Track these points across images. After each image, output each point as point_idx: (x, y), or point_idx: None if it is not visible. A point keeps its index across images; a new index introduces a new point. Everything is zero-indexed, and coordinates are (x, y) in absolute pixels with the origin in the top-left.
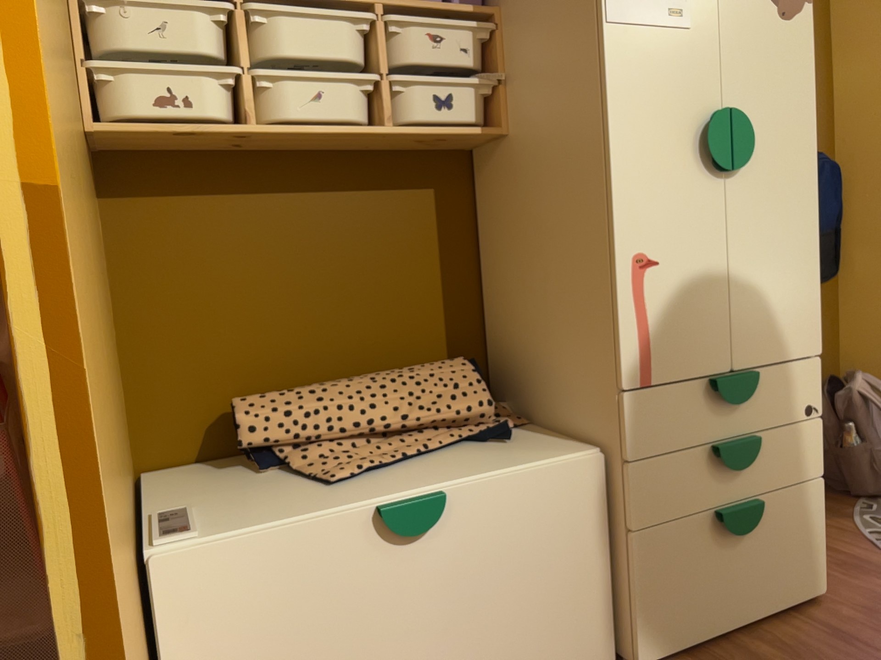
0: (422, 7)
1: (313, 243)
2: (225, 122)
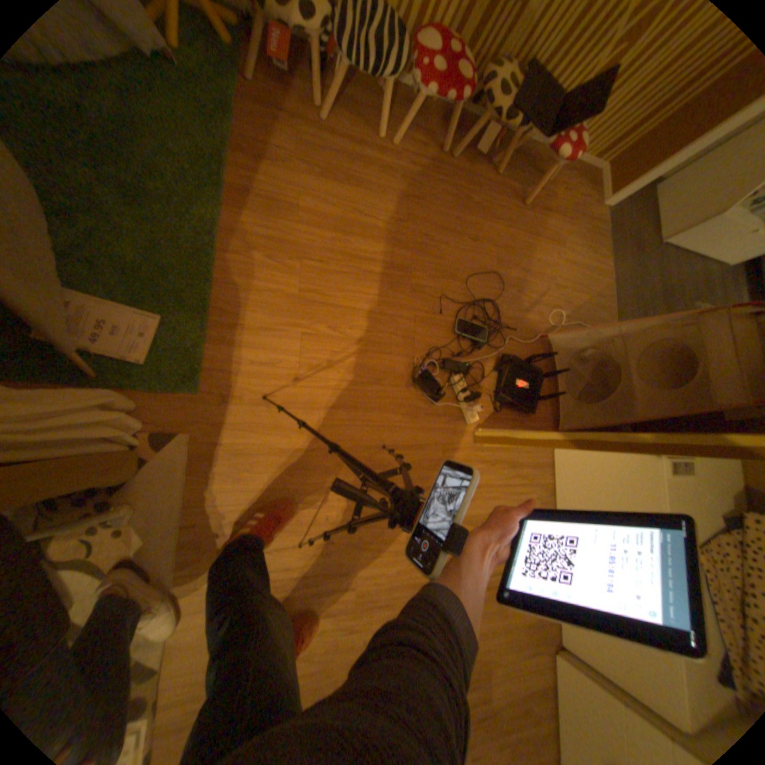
0: None
1: None
2: None
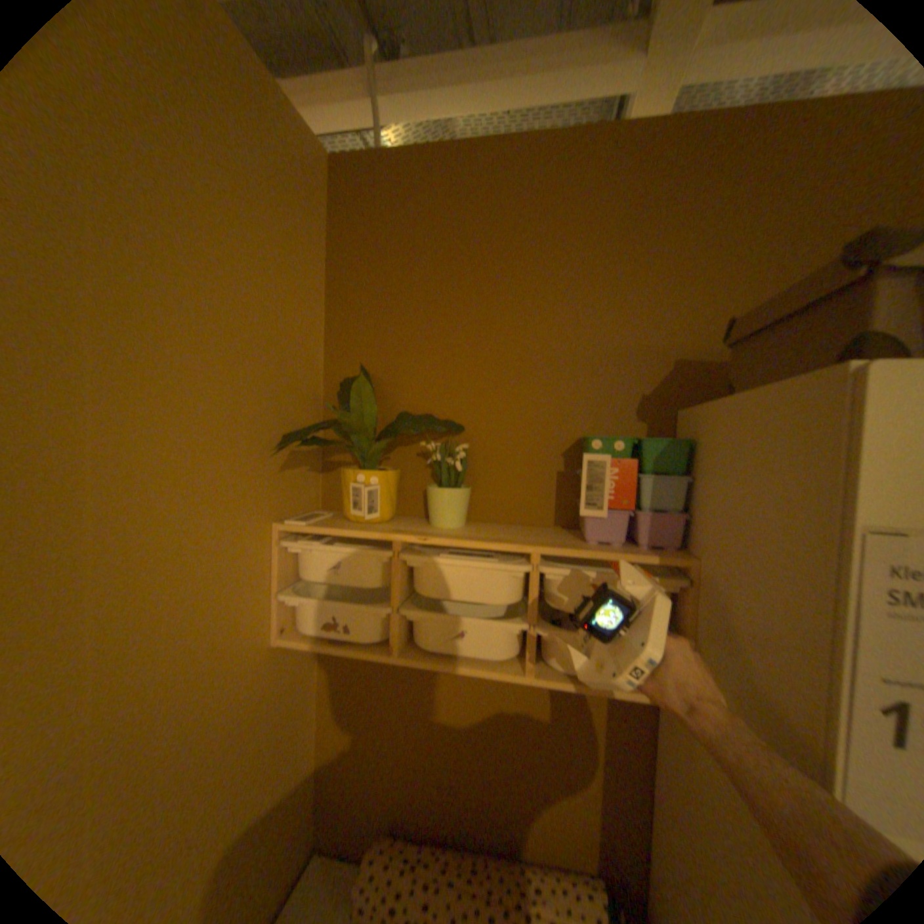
0: (592, 554)
1: (473, 713)
2: (376, 644)
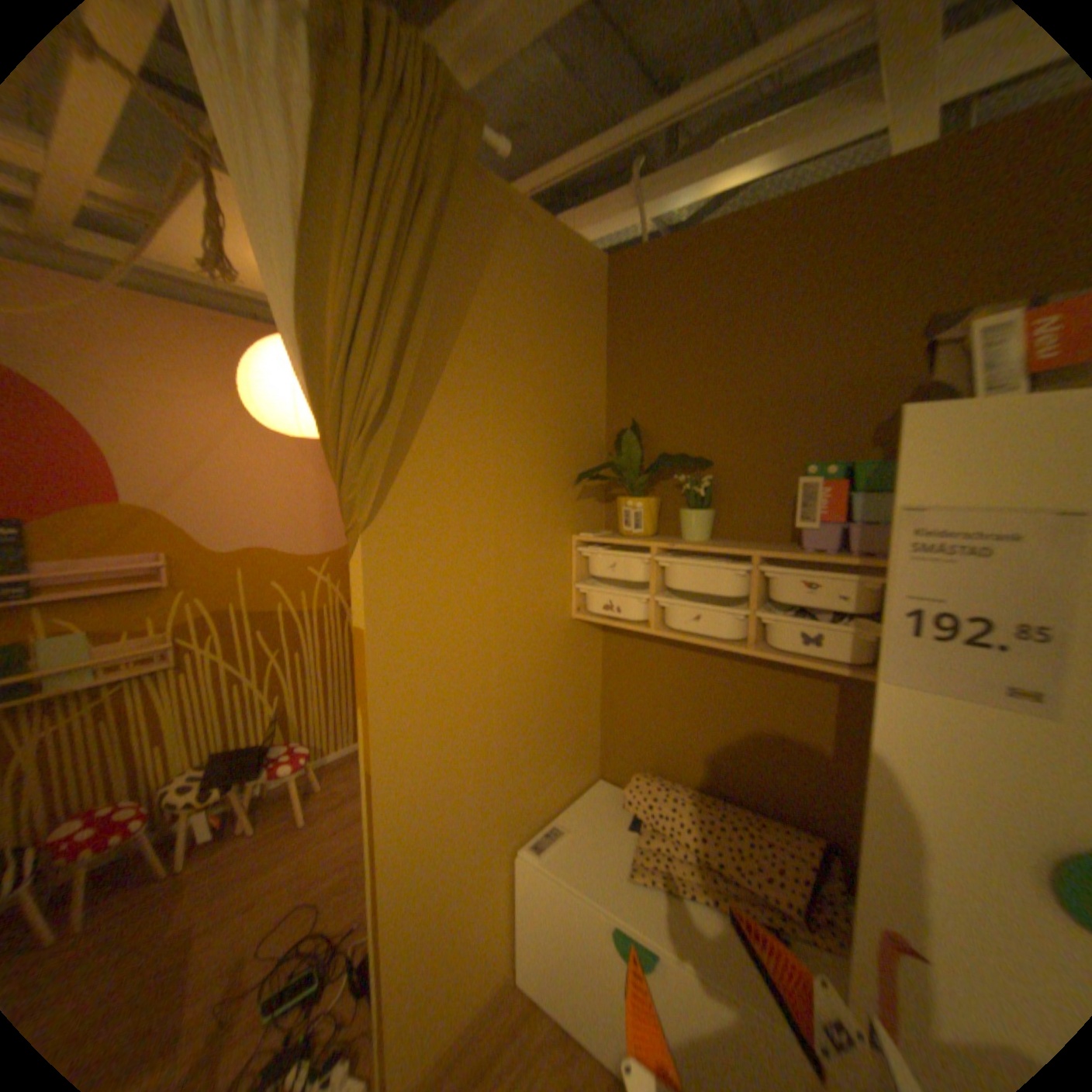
0: (802, 557)
1: (718, 693)
2: (639, 621)
